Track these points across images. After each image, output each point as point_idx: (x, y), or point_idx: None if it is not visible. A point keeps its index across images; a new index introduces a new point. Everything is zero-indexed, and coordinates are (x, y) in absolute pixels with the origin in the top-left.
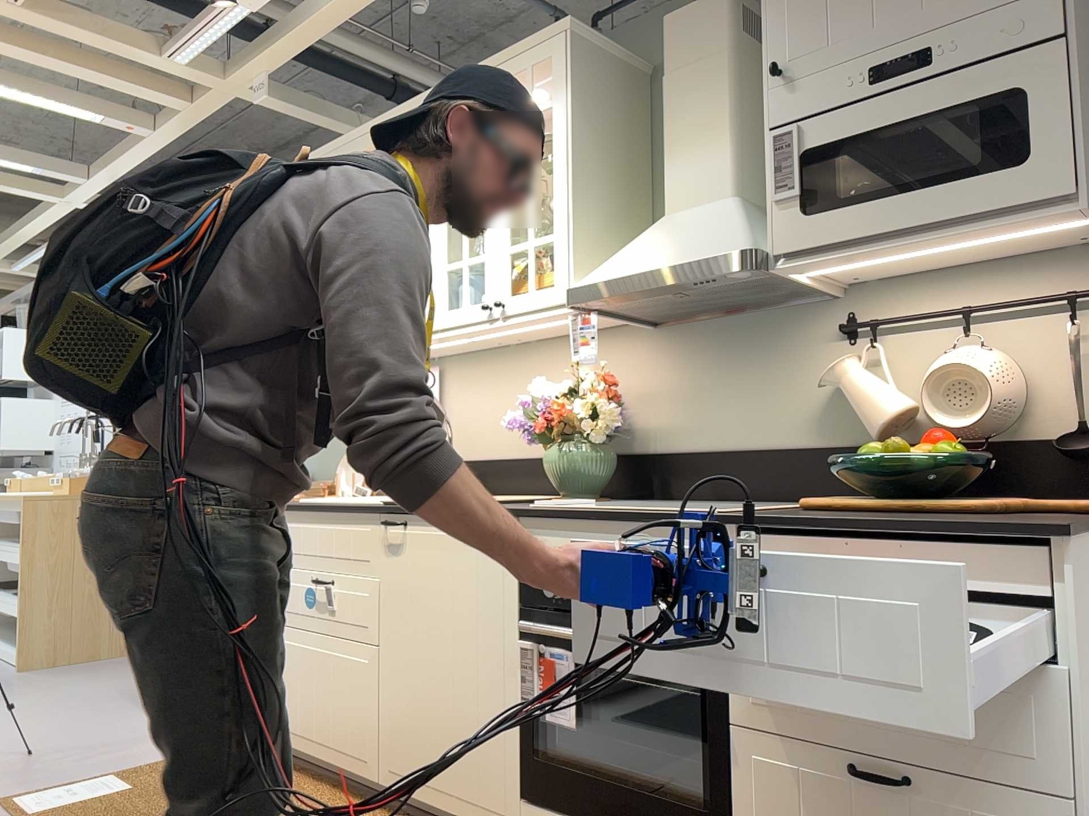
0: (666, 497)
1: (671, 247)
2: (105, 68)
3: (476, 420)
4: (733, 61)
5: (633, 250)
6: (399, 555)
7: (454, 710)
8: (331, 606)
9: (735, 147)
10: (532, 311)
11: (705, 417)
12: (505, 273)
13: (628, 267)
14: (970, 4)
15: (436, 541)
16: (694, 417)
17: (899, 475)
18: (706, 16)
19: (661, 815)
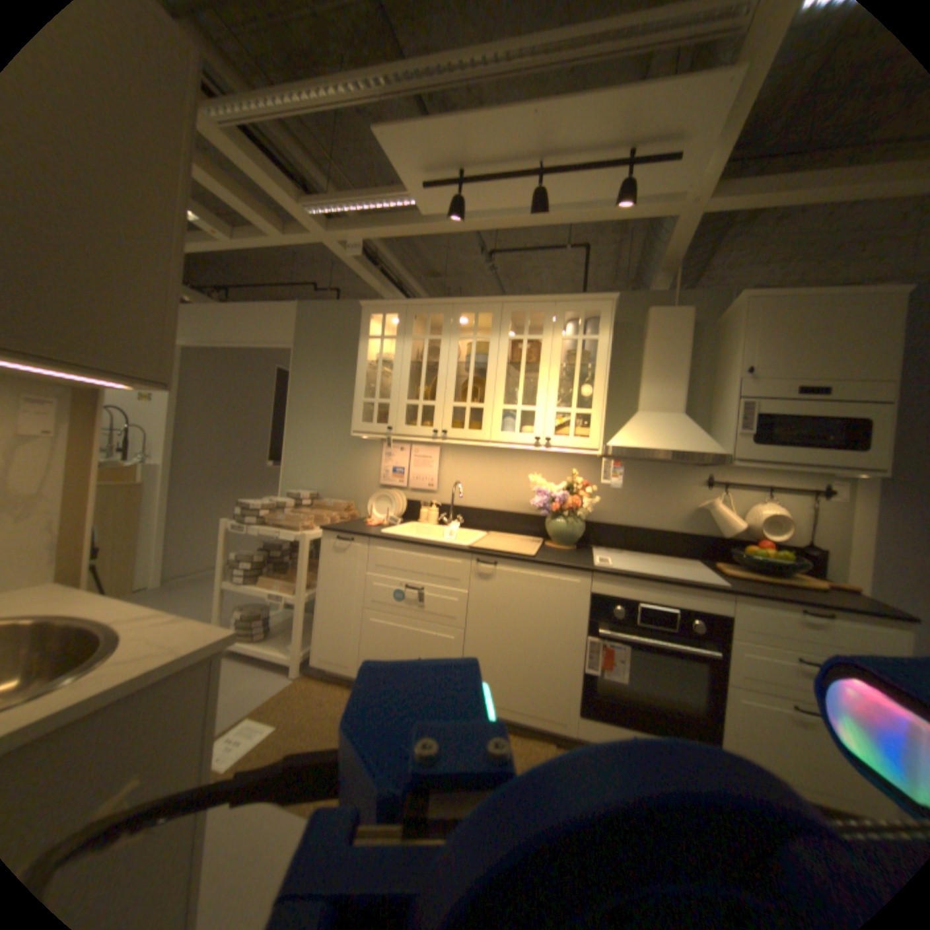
0: (596, 545)
1: (667, 437)
2: (232, 188)
3: (464, 484)
4: (691, 345)
5: (638, 431)
6: (488, 580)
7: (529, 670)
8: (420, 603)
9: (686, 388)
10: (567, 448)
11: (624, 509)
12: (550, 423)
13: (646, 443)
14: (854, 375)
15: (524, 576)
16: (618, 508)
17: (769, 565)
18: (680, 316)
19: (678, 726)
